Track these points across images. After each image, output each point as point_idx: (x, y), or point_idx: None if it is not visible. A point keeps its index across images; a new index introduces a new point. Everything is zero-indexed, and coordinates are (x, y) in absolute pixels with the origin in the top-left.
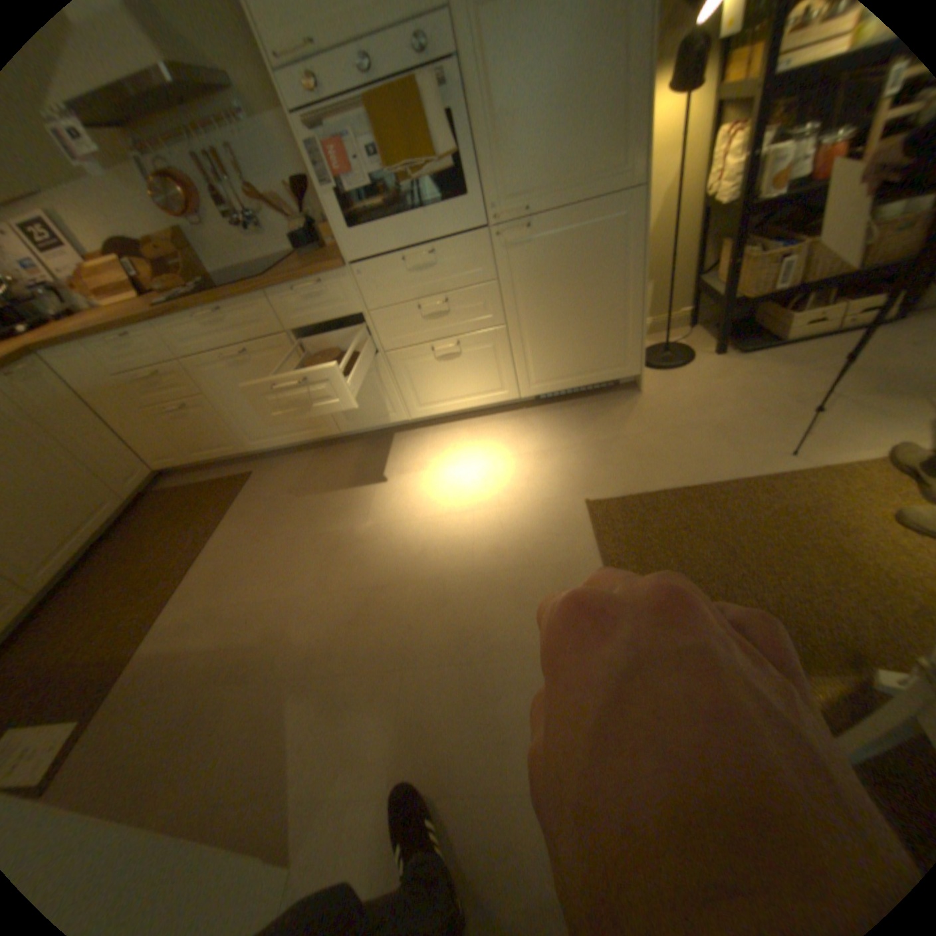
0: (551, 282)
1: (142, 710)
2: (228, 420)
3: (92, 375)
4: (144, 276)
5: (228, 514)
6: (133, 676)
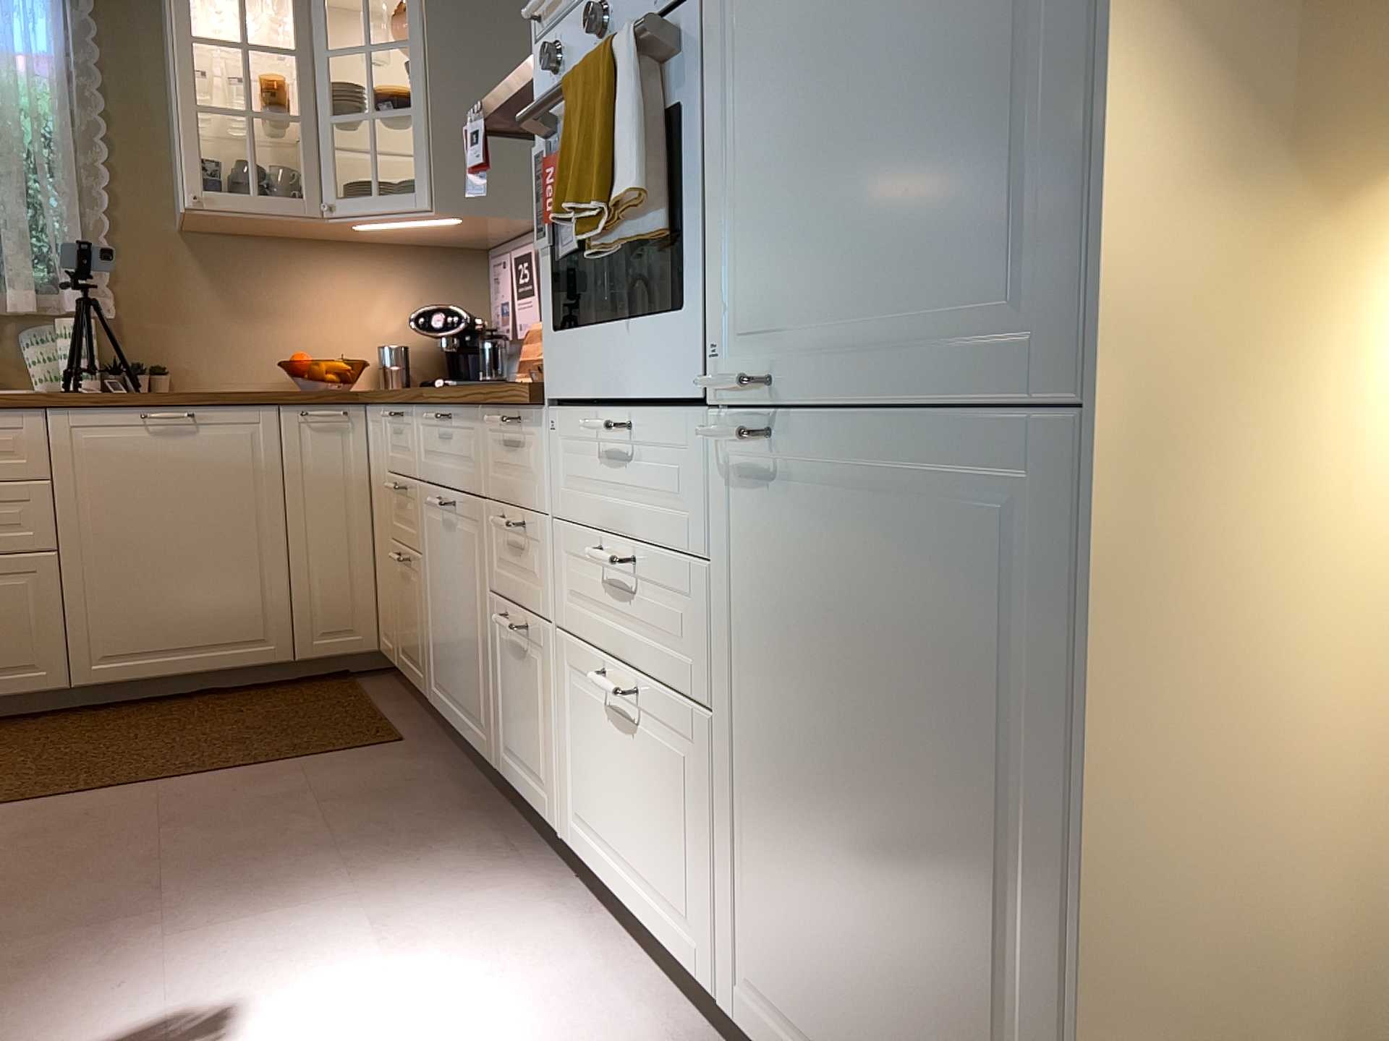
0: (816, 661)
1: None
2: (428, 621)
3: (381, 459)
4: None
5: (268, 767)
6: None
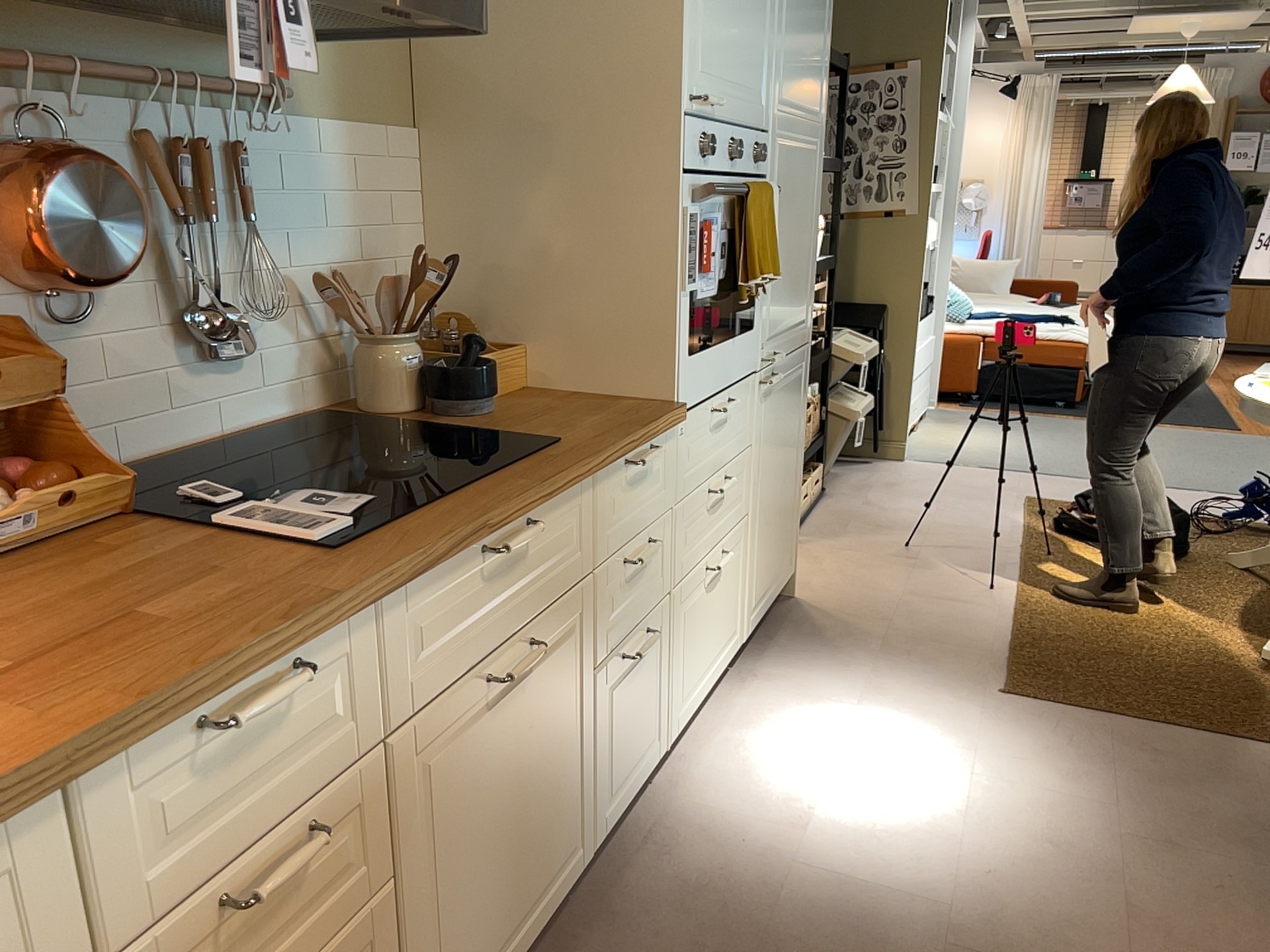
0: (774, 450)
1: None
2: None
3: None
4: None
5: None
6: None
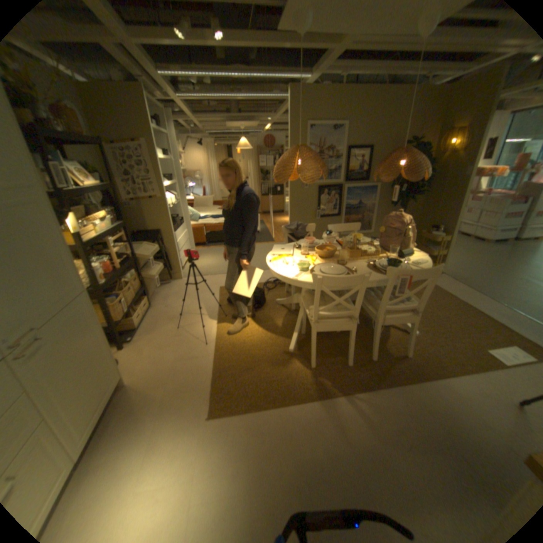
0: (64, 365)
1: None
2: None
3: None
4: None
5: None
6: None
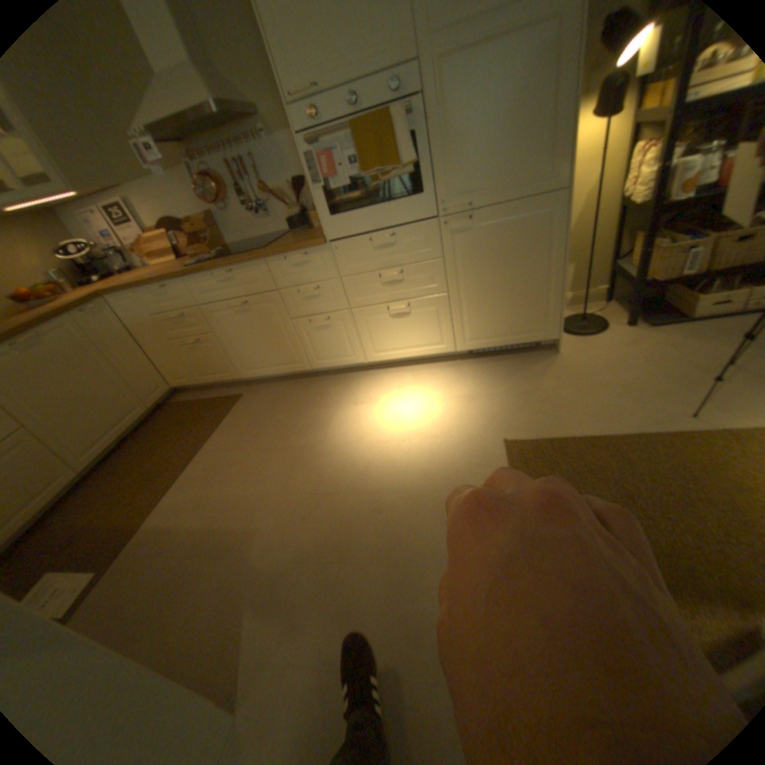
0: (487, 261)
1: (142, 570)
2: (230, 353)
3: (139, 313)
4: (184, 244)
5: (222, 425)
6: (139, 542)
